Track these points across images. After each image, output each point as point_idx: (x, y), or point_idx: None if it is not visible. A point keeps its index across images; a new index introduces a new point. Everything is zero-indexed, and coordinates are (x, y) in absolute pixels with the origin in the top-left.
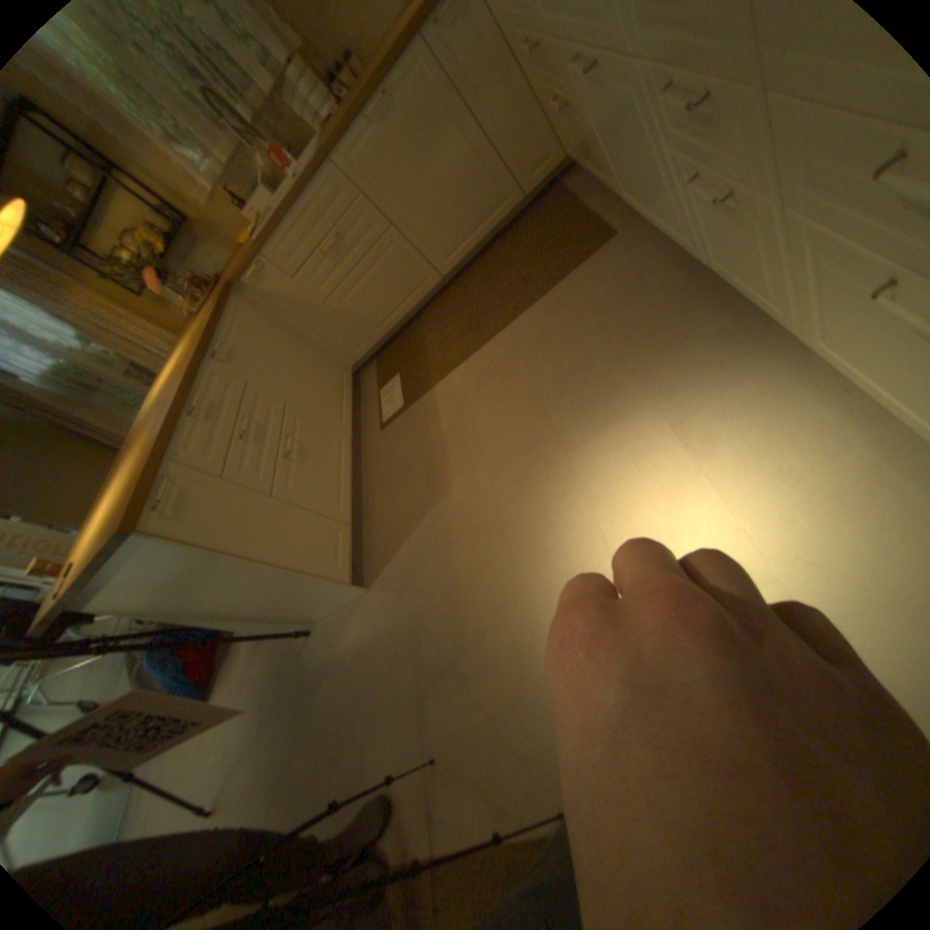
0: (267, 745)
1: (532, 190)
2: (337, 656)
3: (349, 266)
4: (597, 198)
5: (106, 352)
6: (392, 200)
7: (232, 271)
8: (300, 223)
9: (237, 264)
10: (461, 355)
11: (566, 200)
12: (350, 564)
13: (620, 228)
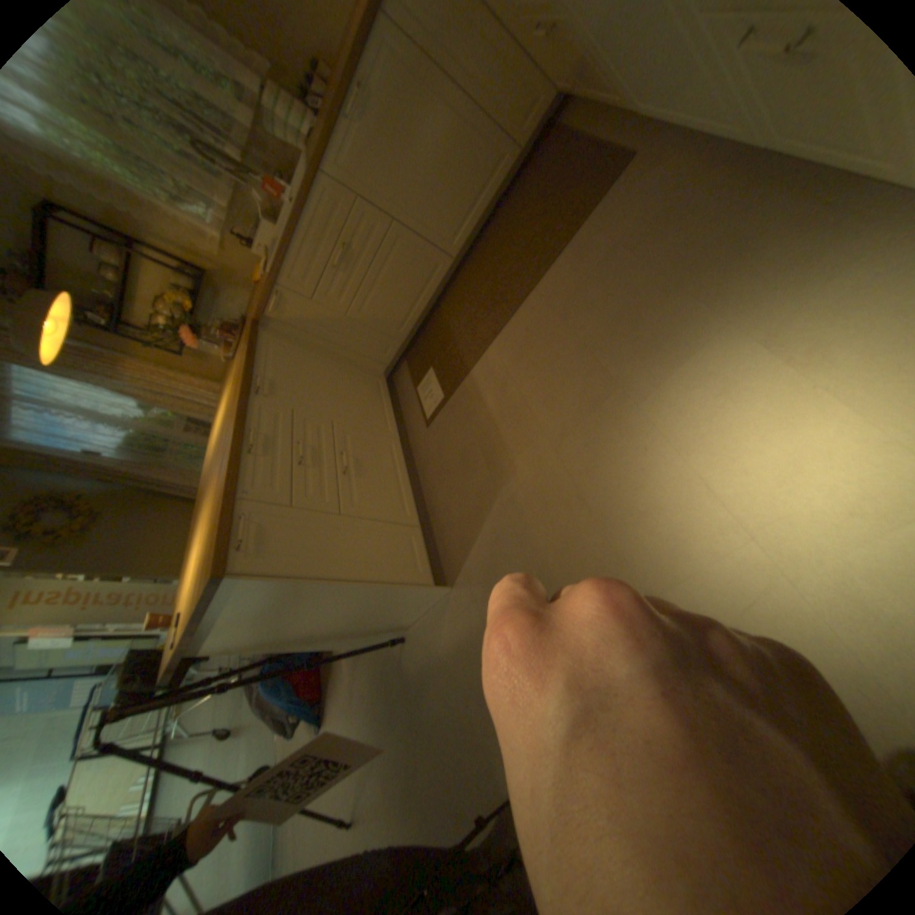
0: (389, 752)
1: (529, 139)
2: (438, 658)
3: (362, 272)
4: (604, 124)
5: (166, 413)
6: (389, 193)
7: (257, 307)
8: (308, 242)
9: (260, 299)
10: (493, 331)
11: (569, 138)
12: (430, 565)
13: (640, 146)
